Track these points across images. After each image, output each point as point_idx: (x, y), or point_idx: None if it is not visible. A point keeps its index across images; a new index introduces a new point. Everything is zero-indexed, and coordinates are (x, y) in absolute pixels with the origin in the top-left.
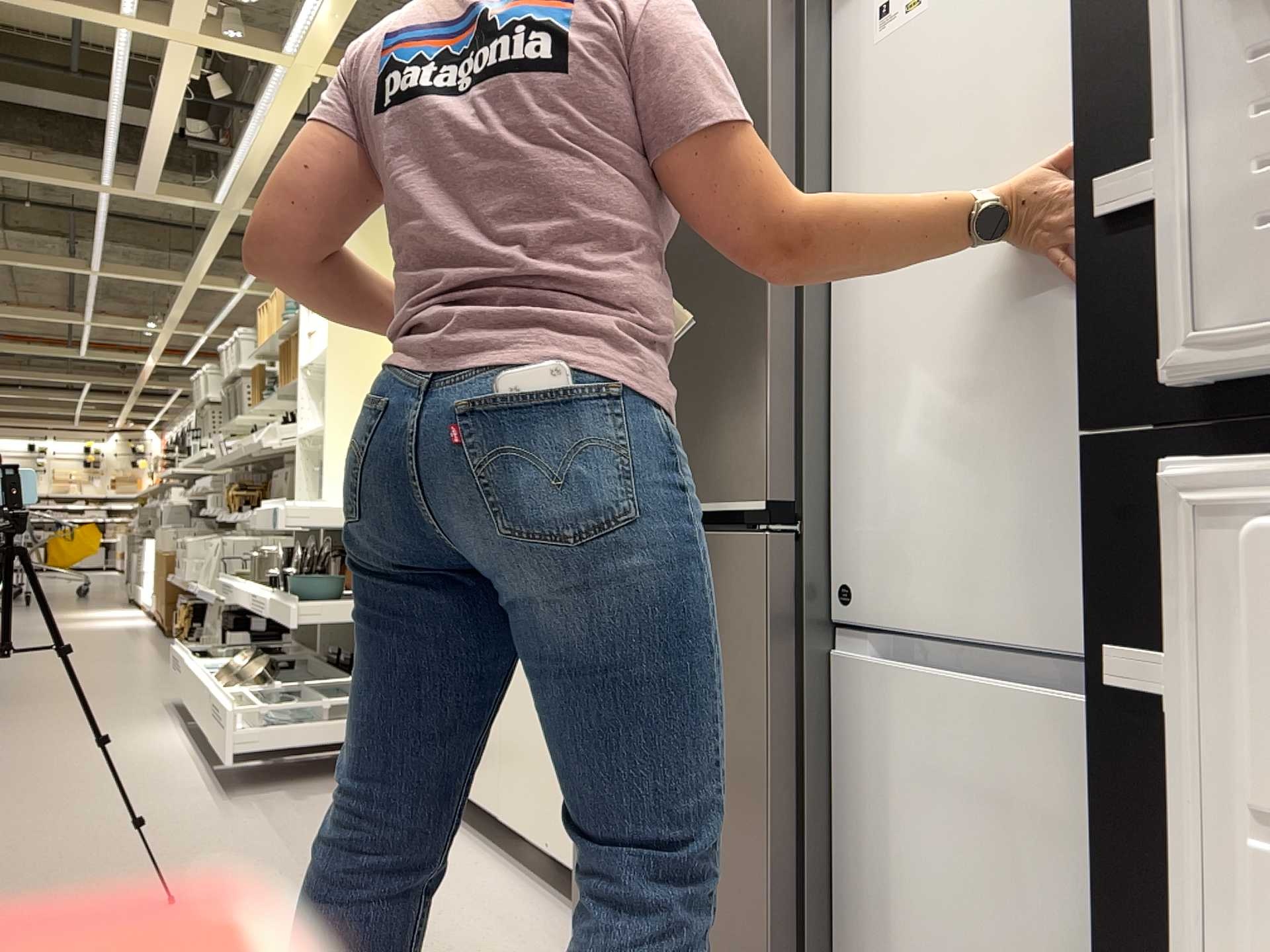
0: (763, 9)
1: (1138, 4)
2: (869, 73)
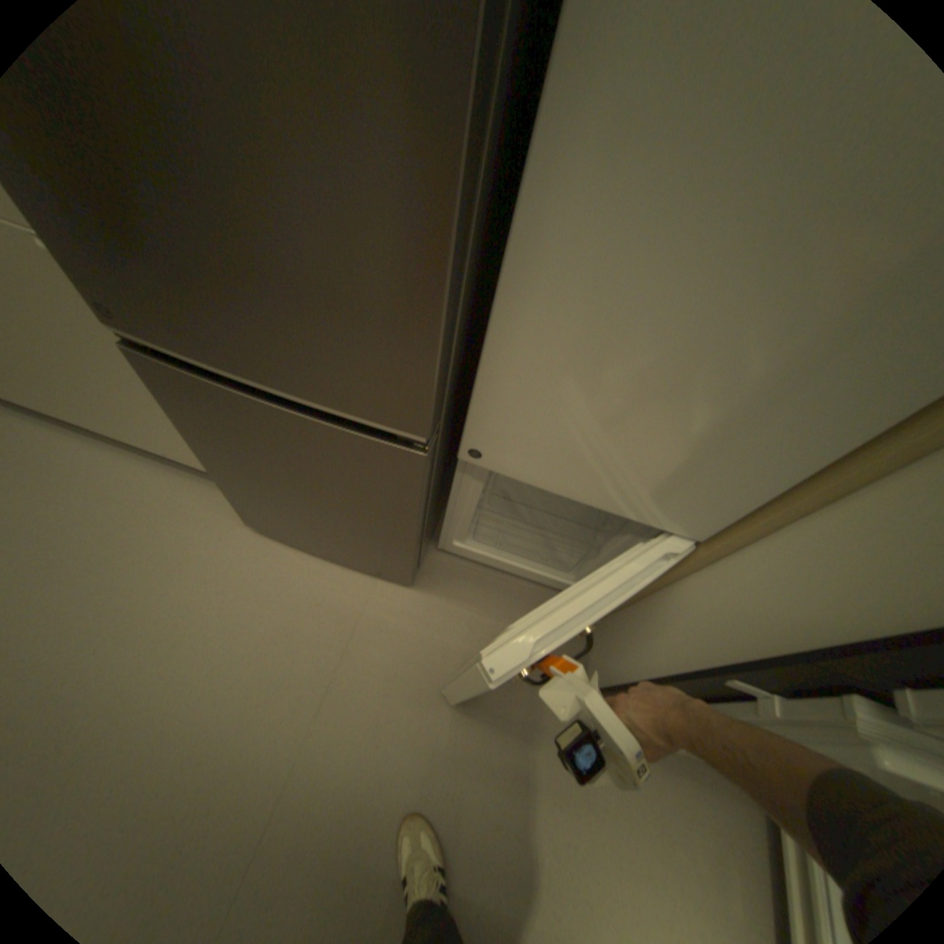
0: None
1: None
2: None
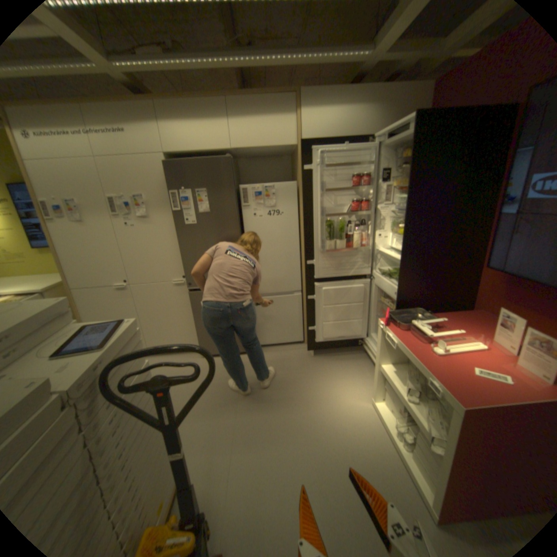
0: (235, 212)
1: (307, 247)
2: (248, 222)
